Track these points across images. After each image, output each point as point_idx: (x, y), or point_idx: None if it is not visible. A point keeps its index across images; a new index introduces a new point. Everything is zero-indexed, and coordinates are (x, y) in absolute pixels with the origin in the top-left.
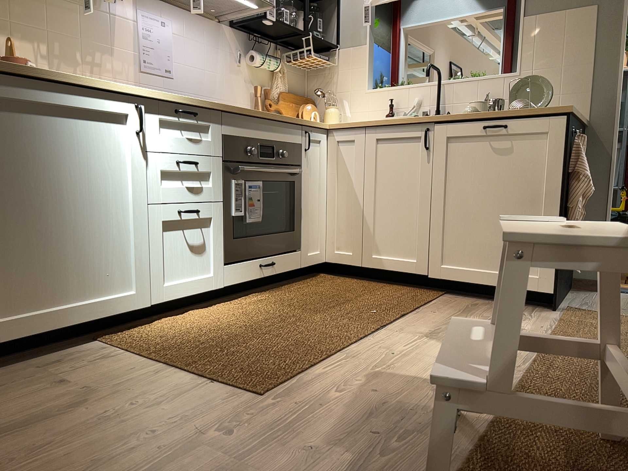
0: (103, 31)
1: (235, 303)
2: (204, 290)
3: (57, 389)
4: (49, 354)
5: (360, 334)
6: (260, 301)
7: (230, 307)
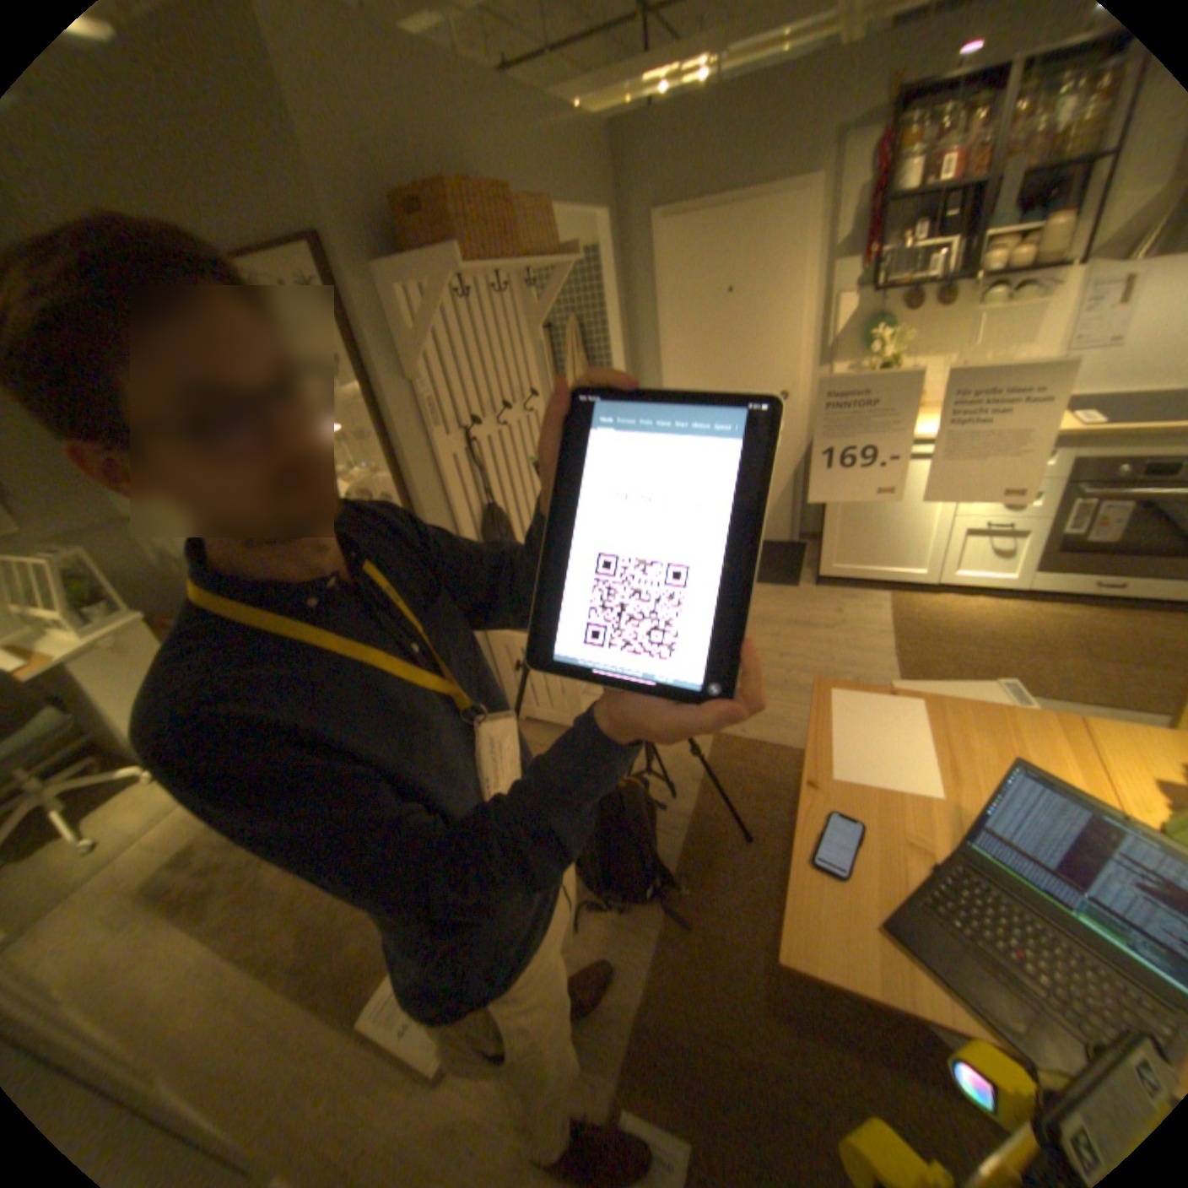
0: (1026, 321)
1: (1045, 607)
2: (1004, 587)
3: (837, 613)
4: (860, 589)
5: (1068, 697)
6: (1068, 617)
7: (1026, 610)
